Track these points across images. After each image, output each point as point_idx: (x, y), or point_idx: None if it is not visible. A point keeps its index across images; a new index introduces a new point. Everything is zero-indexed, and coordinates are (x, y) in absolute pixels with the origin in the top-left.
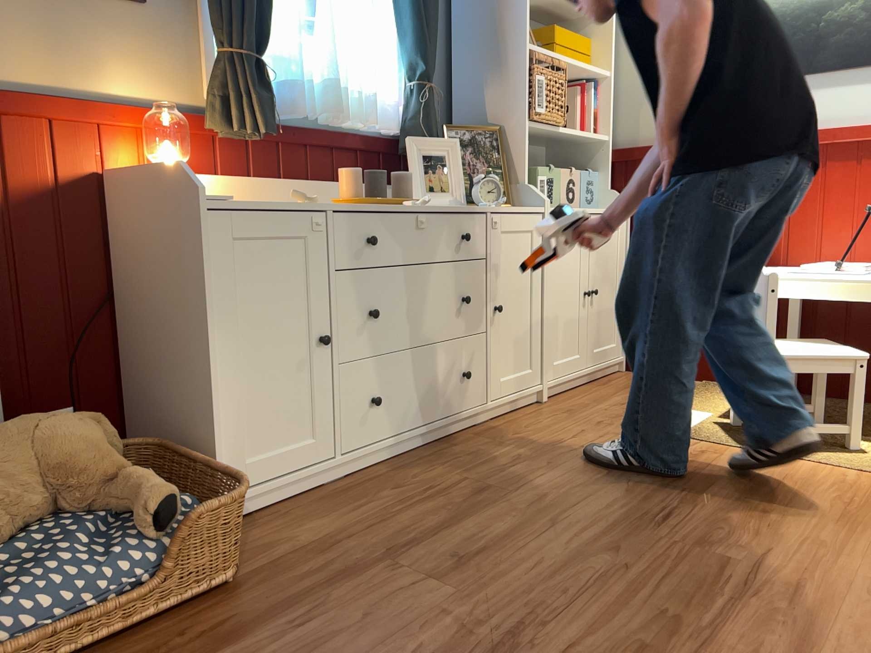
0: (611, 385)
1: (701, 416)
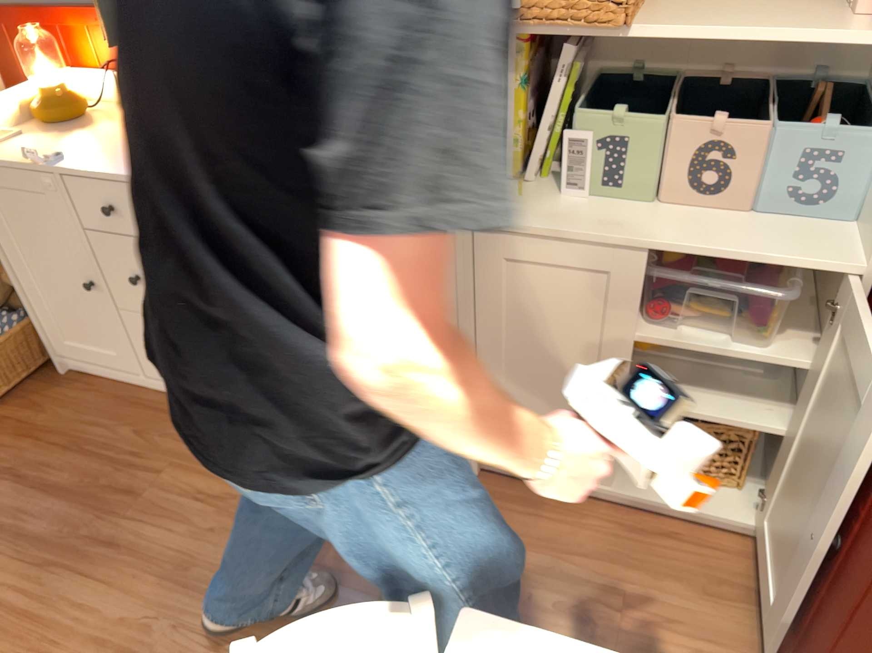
0: (630, 538)
1: None
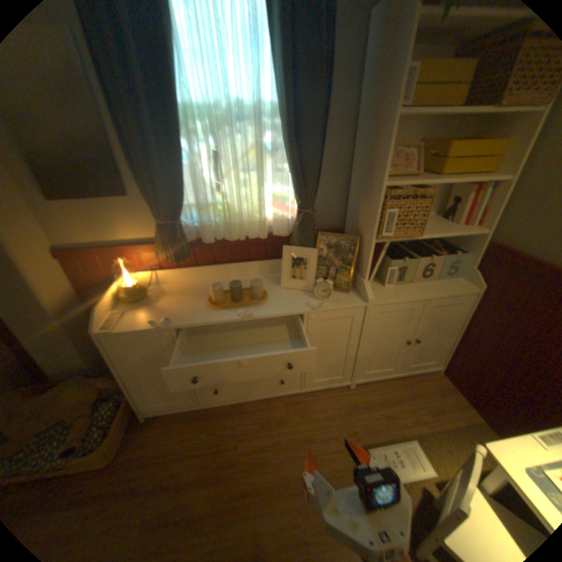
0: (412, 390)
1: (426, 474)
